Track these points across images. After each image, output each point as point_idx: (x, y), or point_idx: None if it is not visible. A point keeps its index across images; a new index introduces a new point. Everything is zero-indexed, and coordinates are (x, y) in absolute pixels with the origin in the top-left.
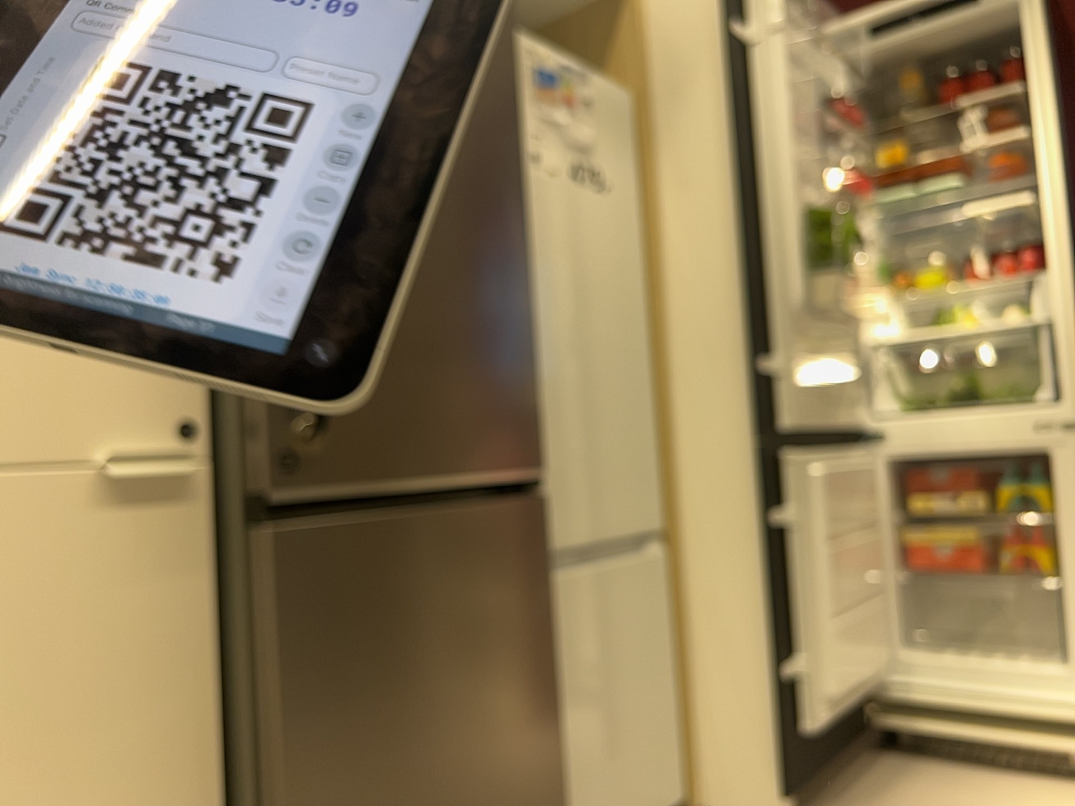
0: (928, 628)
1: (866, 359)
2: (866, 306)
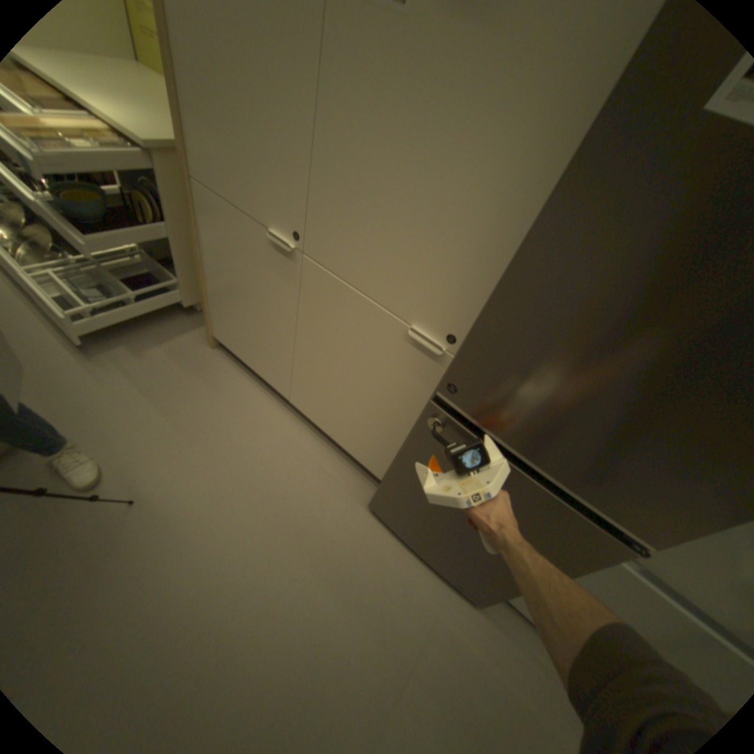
0: None
1: None
2: None
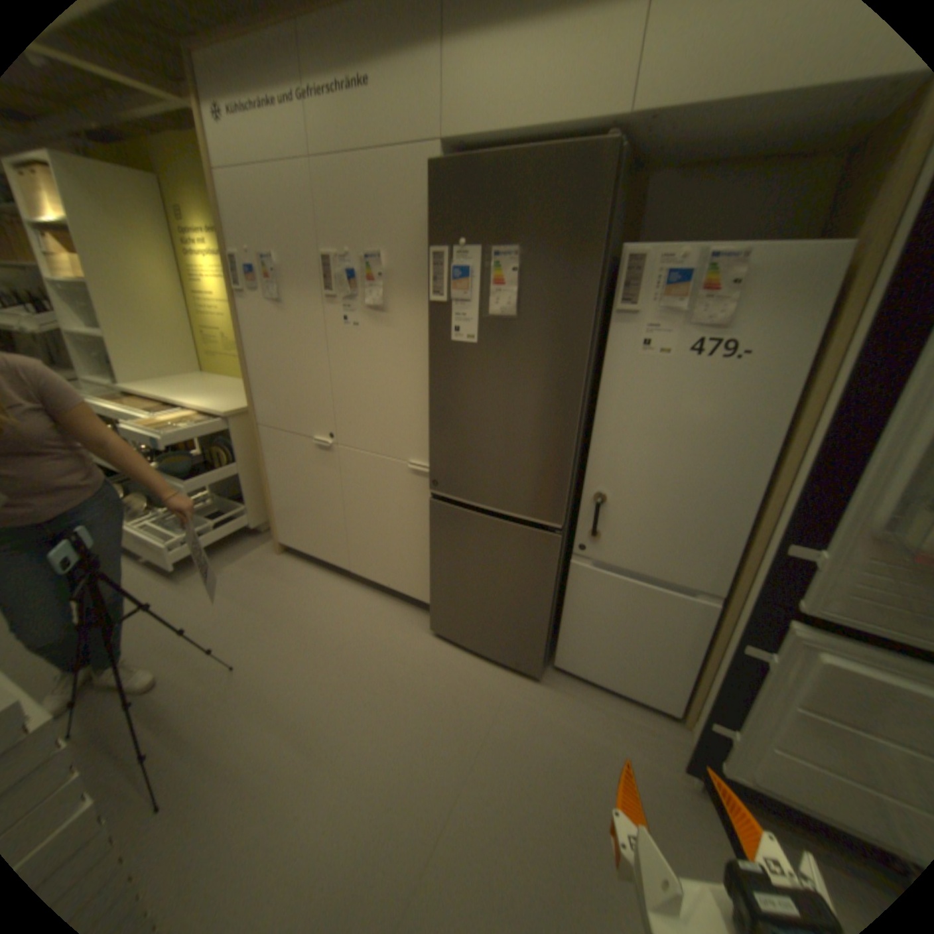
0: None
1: None
2: None
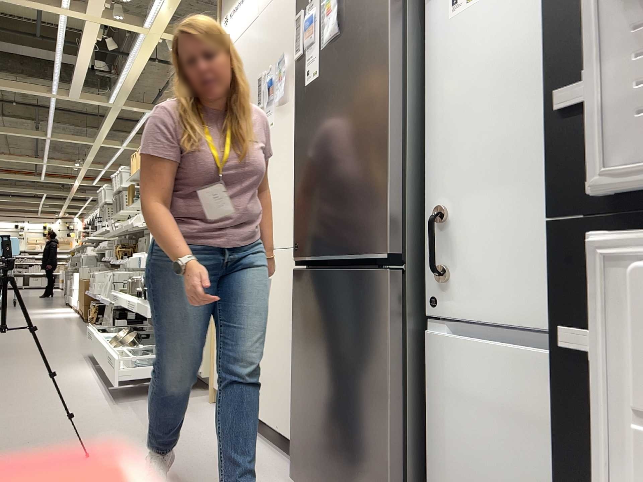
0: None
1: None
2: None
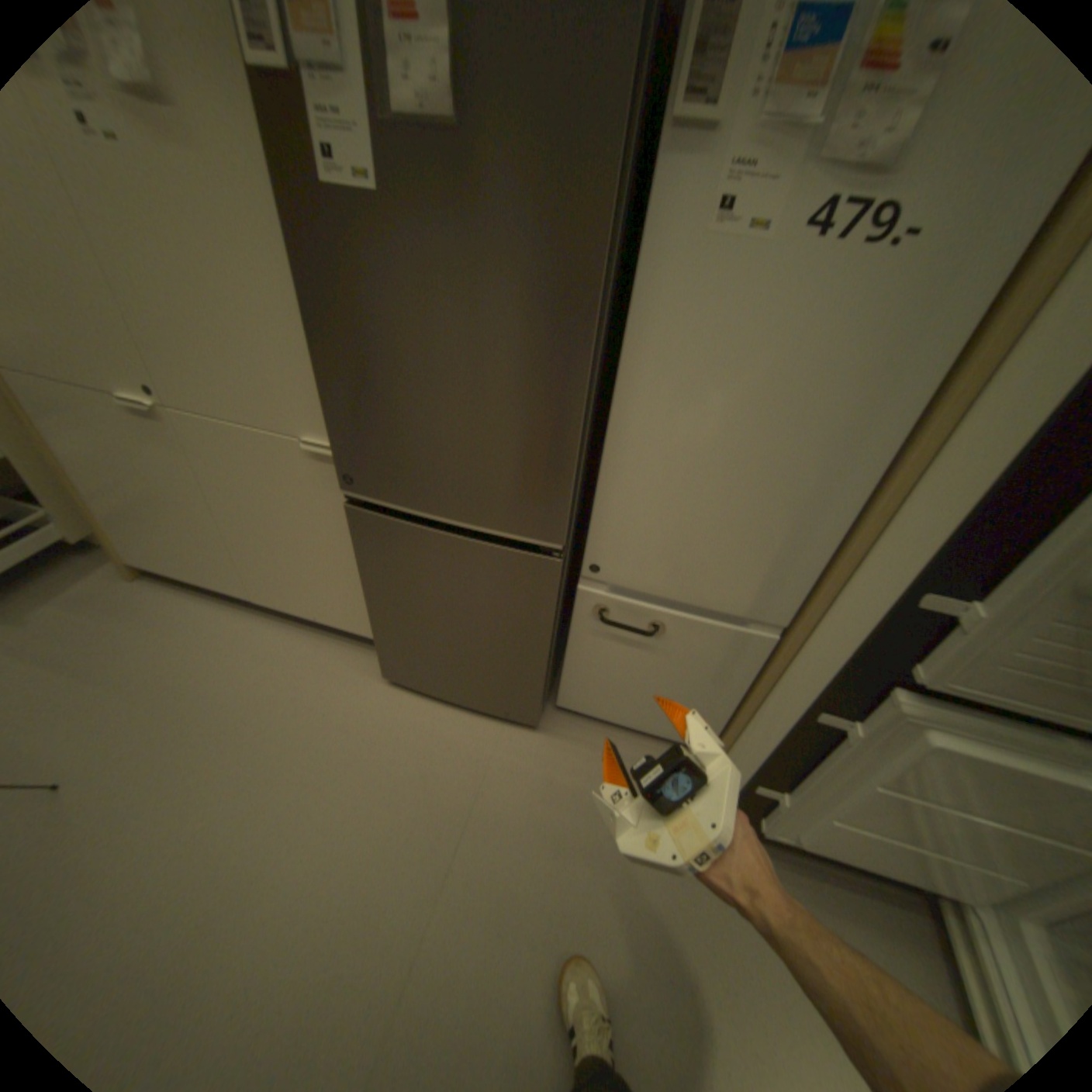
0: None
1: None
2: None
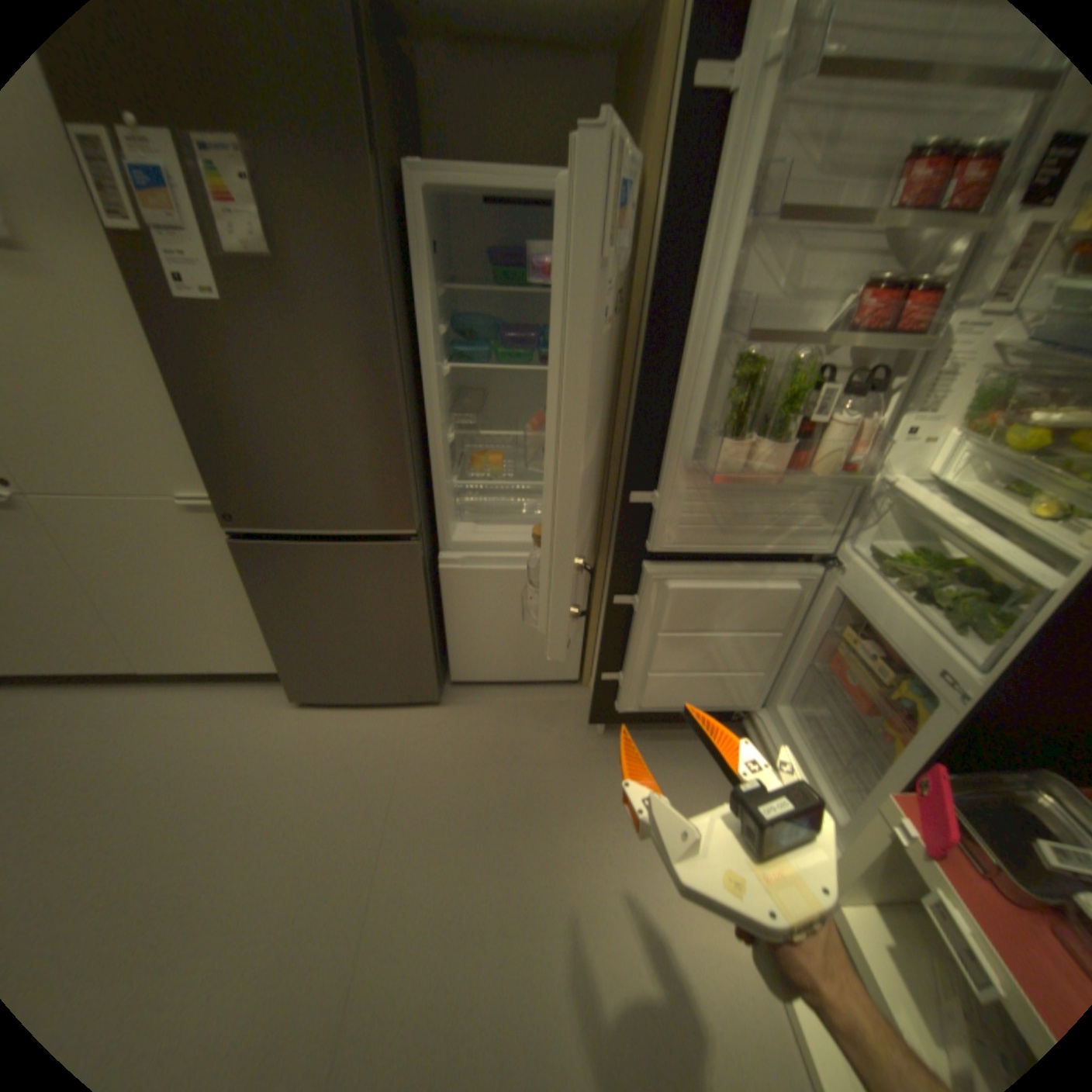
0: (844, 700)
1: (869, 492)
2: (904, 436)
